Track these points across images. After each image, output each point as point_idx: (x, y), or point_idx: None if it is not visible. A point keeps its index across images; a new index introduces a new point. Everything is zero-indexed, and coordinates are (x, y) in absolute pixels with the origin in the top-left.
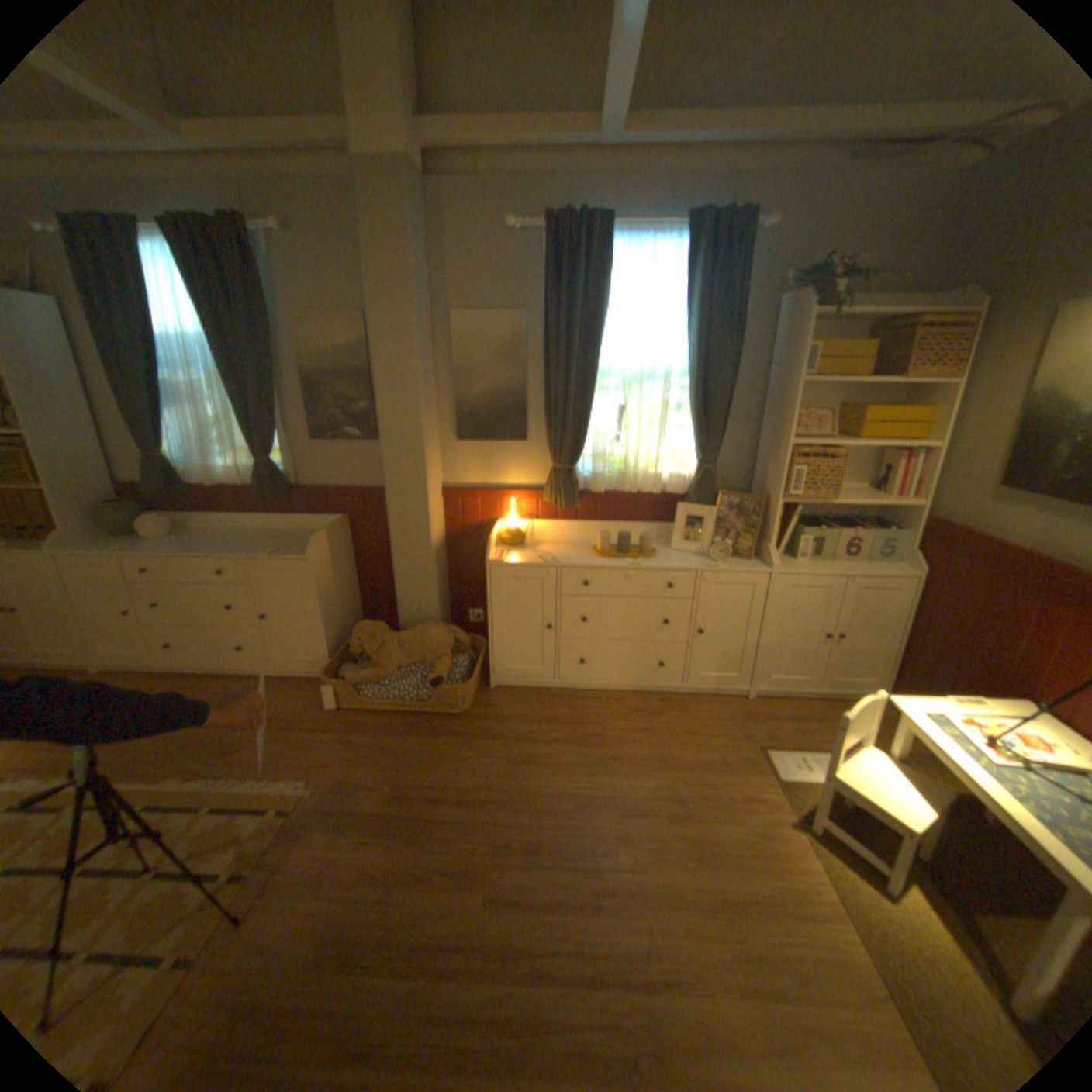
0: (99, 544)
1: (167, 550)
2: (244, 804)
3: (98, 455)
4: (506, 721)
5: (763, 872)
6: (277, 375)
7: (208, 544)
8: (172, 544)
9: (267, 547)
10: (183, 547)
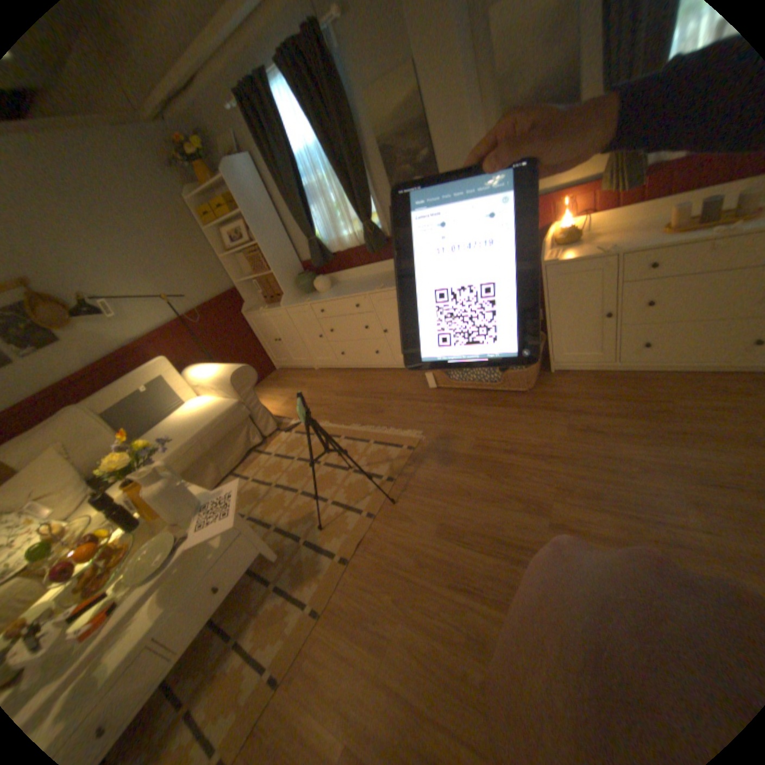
0: (301, 297)
1: (330, 294)
2: (390, 438)
3: (290, 244)
4: (567, 396)
5: None
6: (363, 149)
7: (349, 287)
8: (332, 290)
9: (380, 282)
10: (337, 291)
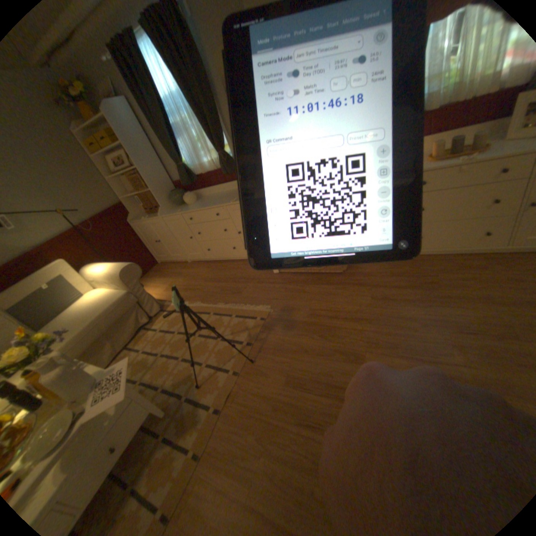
0: (174, 208)
1: (196, 206)
2: (247, 312)
3: (163, 168)
4: (369, 274)
5: None
6: (215, 96)
7: (210, 200)
8: (197, 203)
9: (233, 196)
10: (202, 203)
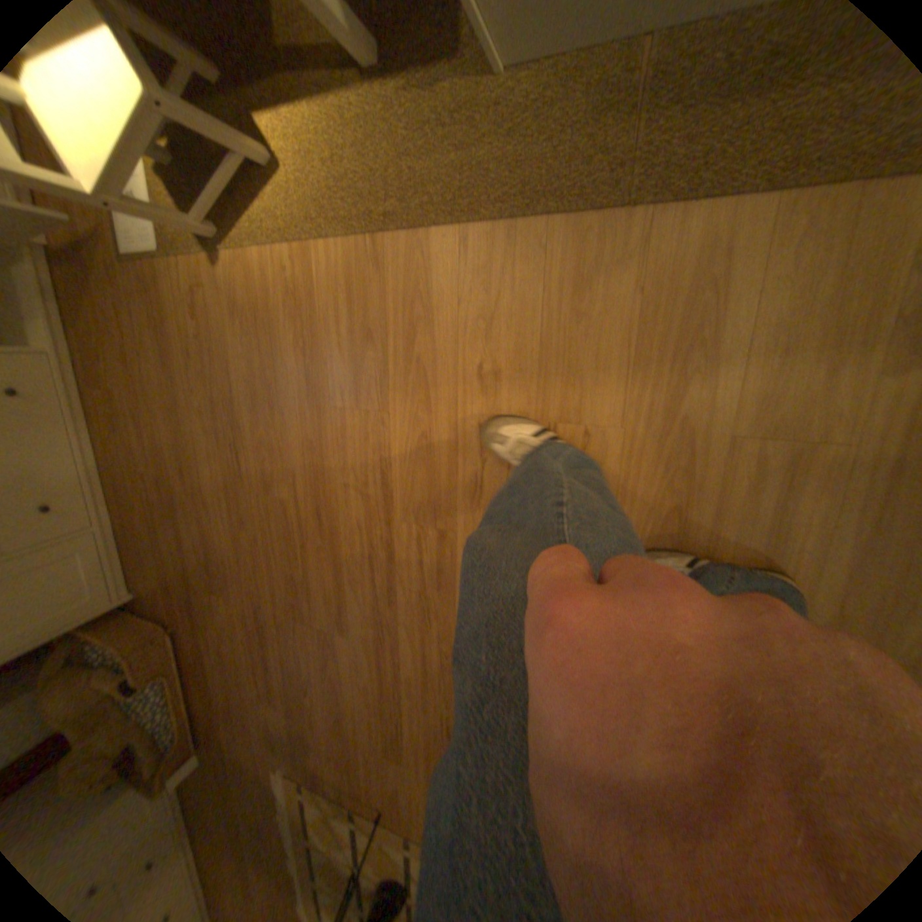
0: None
1: None
2: (289, 818)
3: None
4: (159, 586)
5: (265, 330)
6: None
7: None
8: None
9: None
10: None
